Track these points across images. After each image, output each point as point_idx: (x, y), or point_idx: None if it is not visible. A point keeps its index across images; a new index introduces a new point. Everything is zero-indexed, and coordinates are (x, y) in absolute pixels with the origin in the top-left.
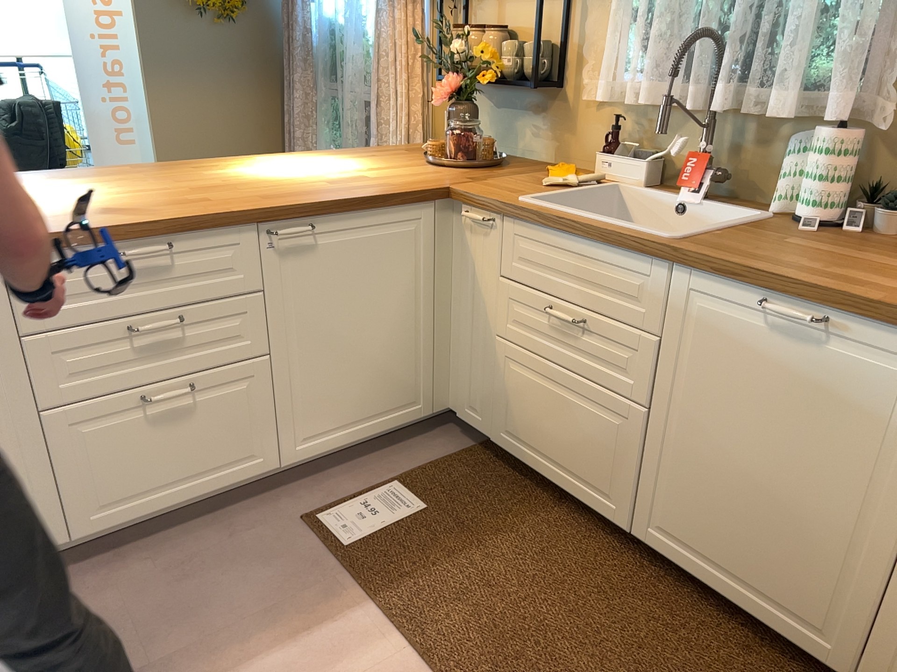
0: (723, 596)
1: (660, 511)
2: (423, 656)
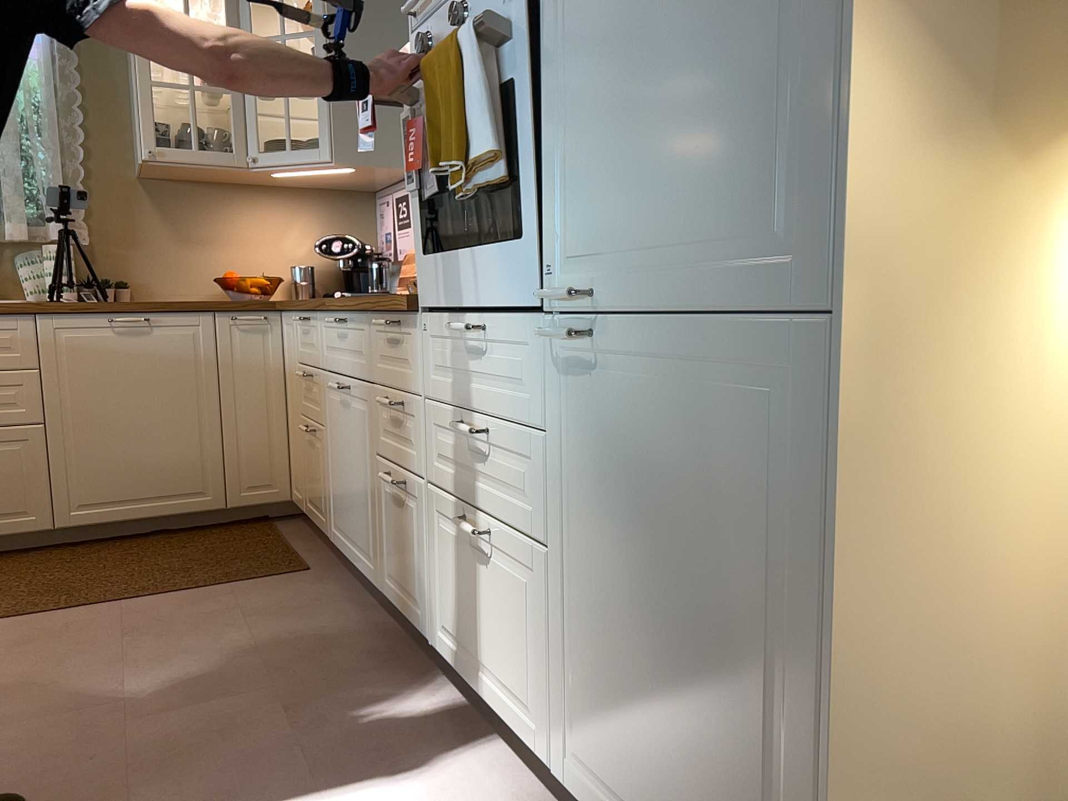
0: (141, 518)
1: (76, 493)
2: (16, 618)
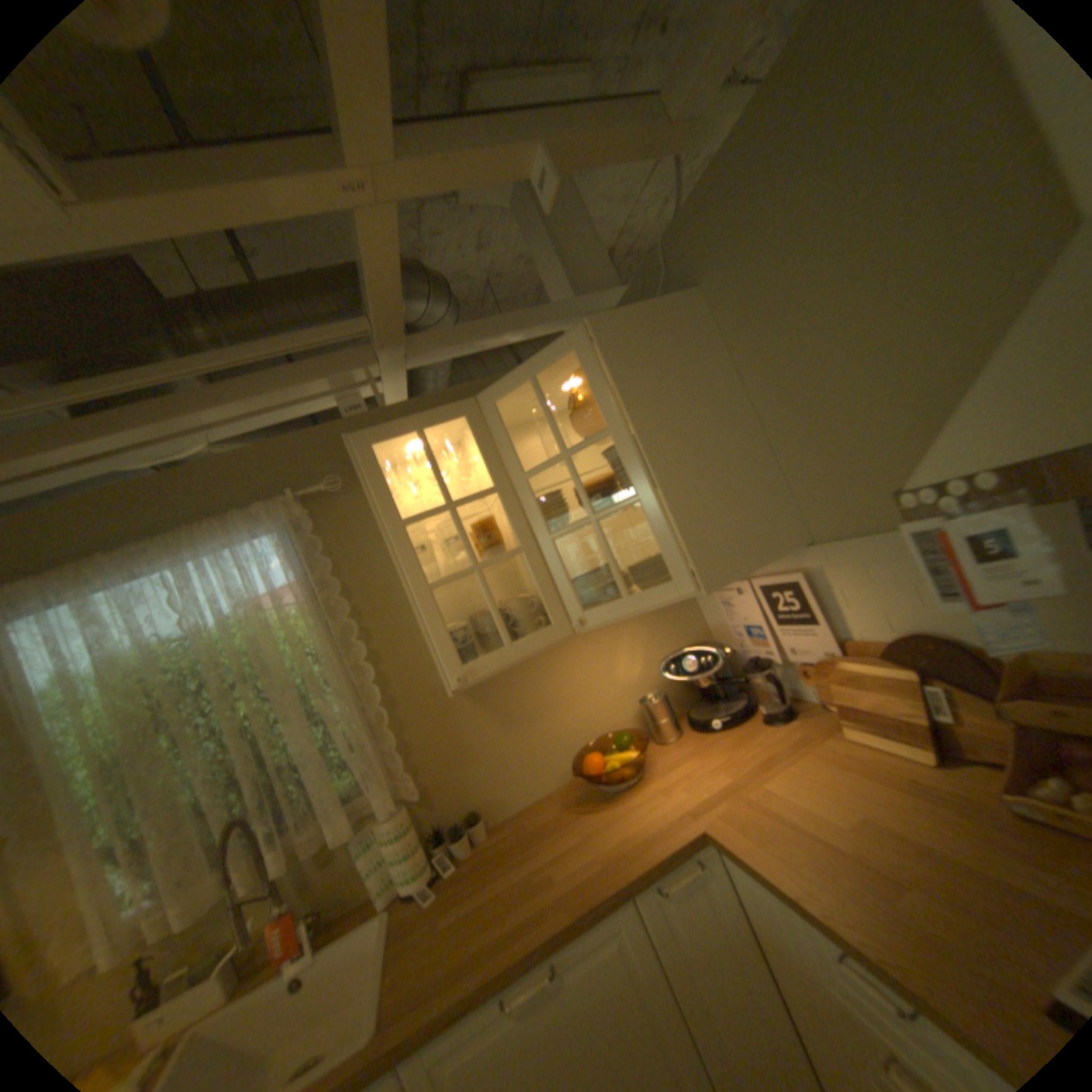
0: None
1: None
2: None
